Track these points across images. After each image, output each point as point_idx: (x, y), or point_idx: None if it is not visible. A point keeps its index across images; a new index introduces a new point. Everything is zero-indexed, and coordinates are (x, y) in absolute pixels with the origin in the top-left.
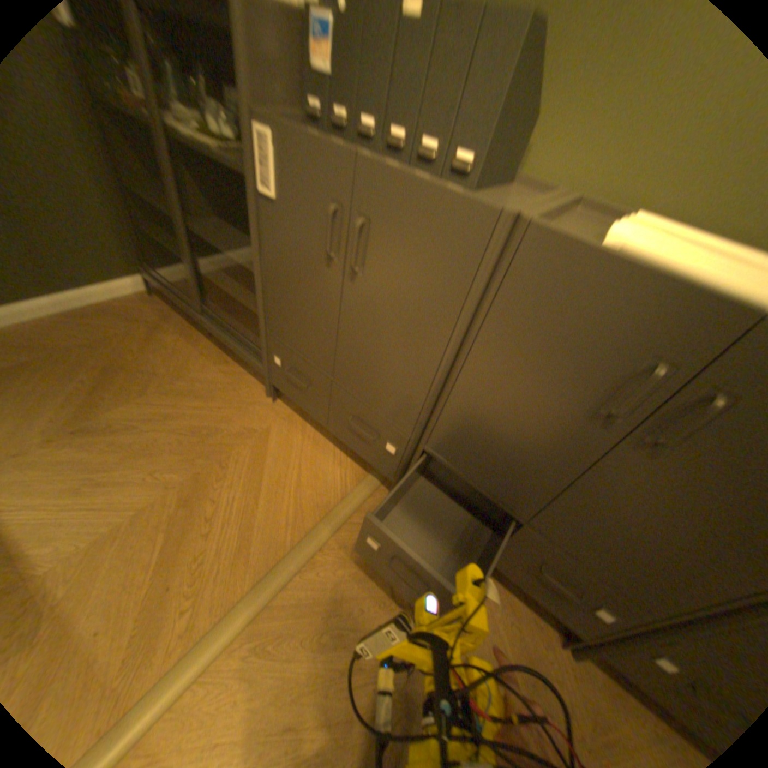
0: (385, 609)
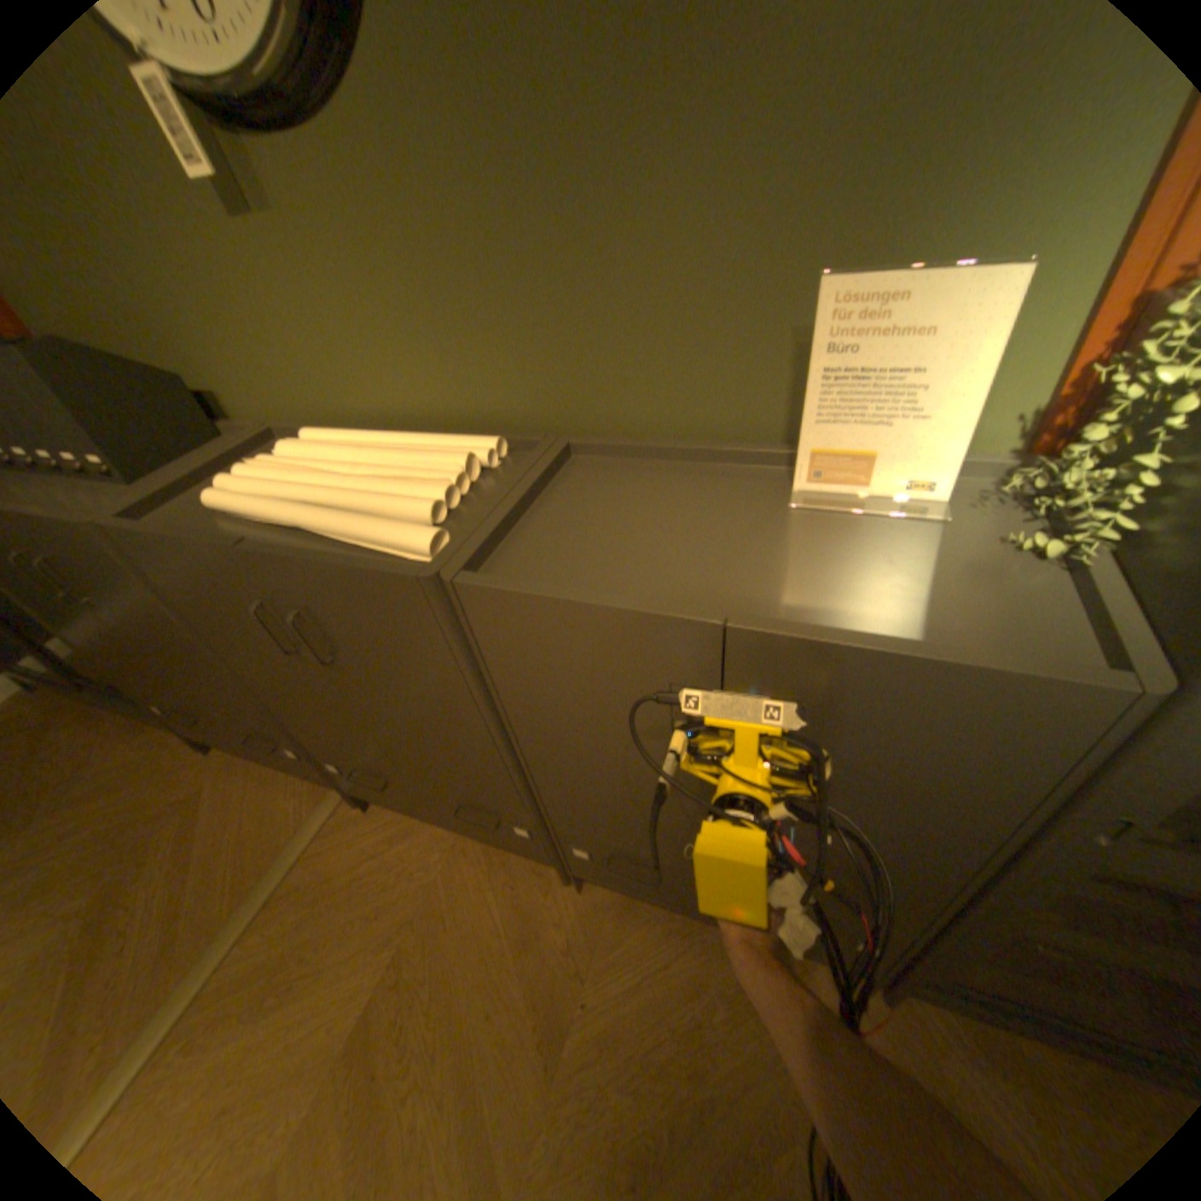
0: (347, 936)
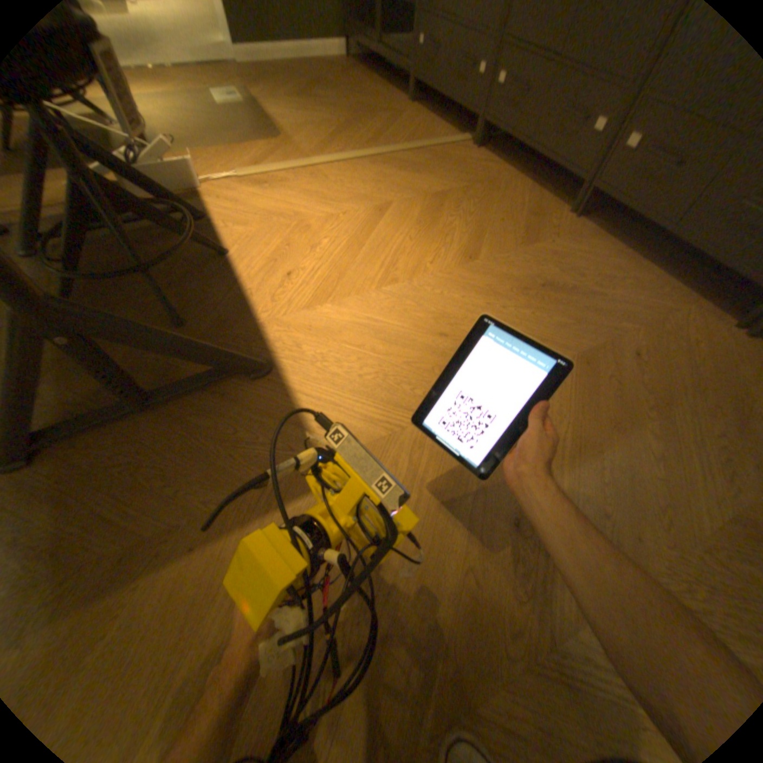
0: (450, 173)
